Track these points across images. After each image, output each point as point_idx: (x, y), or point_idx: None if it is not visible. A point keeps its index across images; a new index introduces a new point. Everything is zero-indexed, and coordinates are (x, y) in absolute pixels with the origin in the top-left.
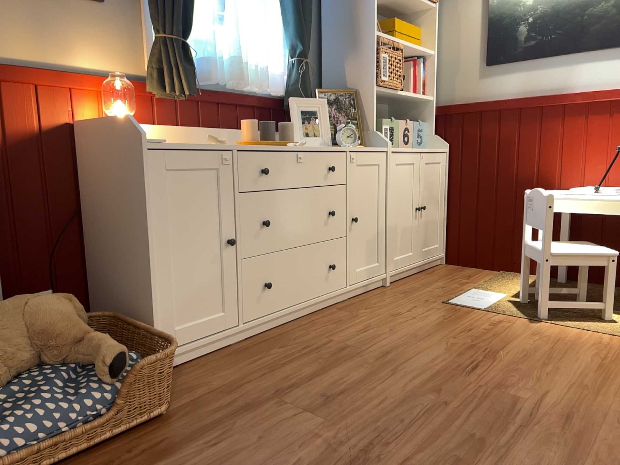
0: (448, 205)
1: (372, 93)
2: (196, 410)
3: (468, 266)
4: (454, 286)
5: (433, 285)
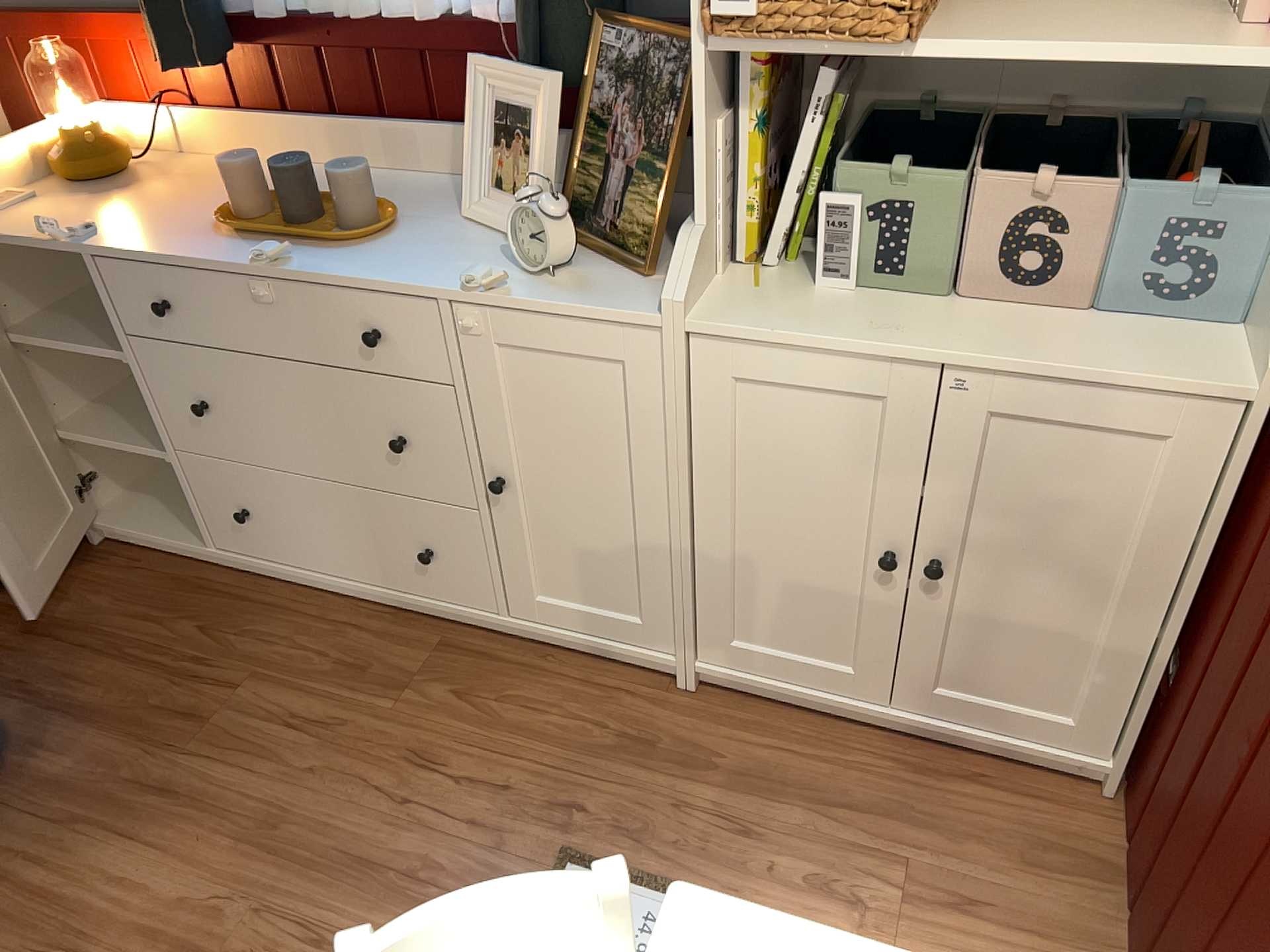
0: (1185, 626)
1: (698, 76)
2: (0, 619)
3: (1117, 881)
4: (770, 859)
5: (752, 797)
